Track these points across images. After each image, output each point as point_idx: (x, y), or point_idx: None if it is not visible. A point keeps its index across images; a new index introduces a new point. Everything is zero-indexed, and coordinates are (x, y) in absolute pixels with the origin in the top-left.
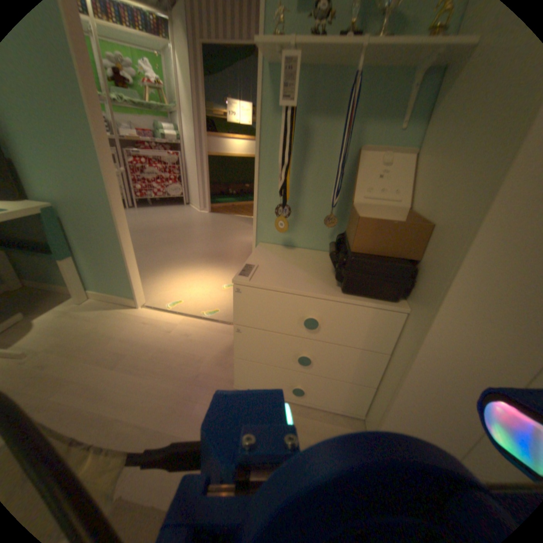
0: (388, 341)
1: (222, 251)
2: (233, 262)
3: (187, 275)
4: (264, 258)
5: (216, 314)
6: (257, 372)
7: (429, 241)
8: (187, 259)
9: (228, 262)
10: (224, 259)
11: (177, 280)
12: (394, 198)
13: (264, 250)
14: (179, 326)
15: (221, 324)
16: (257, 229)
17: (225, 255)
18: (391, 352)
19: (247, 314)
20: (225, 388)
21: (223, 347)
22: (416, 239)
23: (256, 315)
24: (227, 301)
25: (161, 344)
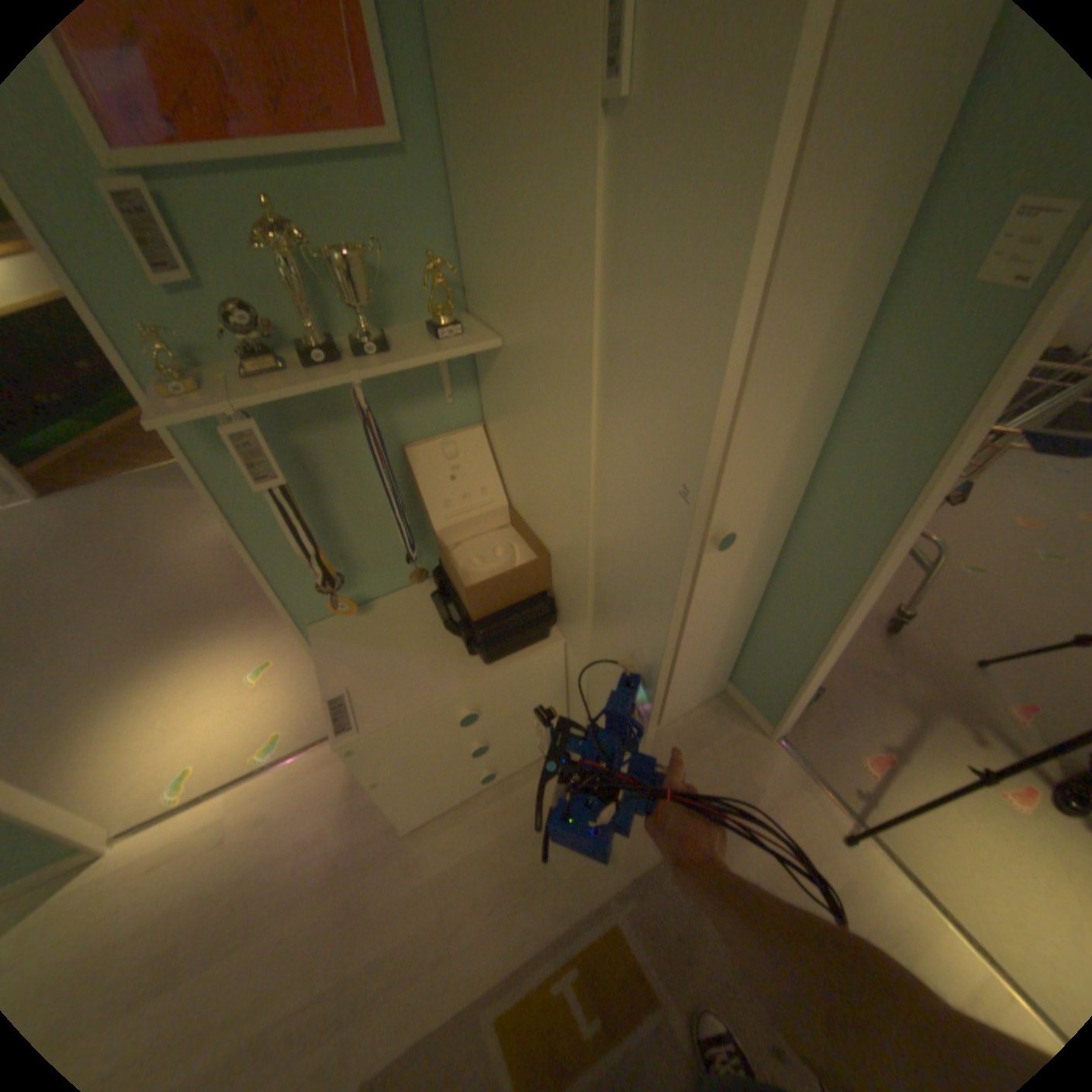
0: (555, 673)
1: (173, 599)
2: (221, 612)
3: (143, 706)
4: (341, 664)
5: (278, 744)
6: (423, 798)
7: (550, 567)
8: (104, 671)
9: (209, 618)
10: (194, 618)
11: (131, 734)
12: (482, 501)
13: (326, 640)
14: (228, 818)
15: (301, 756)
16: (289, 613)
17: (190, 605)
18: (563, 678)
19: (375, 763)
20: (386, 845)
21: (337, 790)
22: (537, 574)
23: (389, 756)
24: (279, 706)
25: (223, 873)
